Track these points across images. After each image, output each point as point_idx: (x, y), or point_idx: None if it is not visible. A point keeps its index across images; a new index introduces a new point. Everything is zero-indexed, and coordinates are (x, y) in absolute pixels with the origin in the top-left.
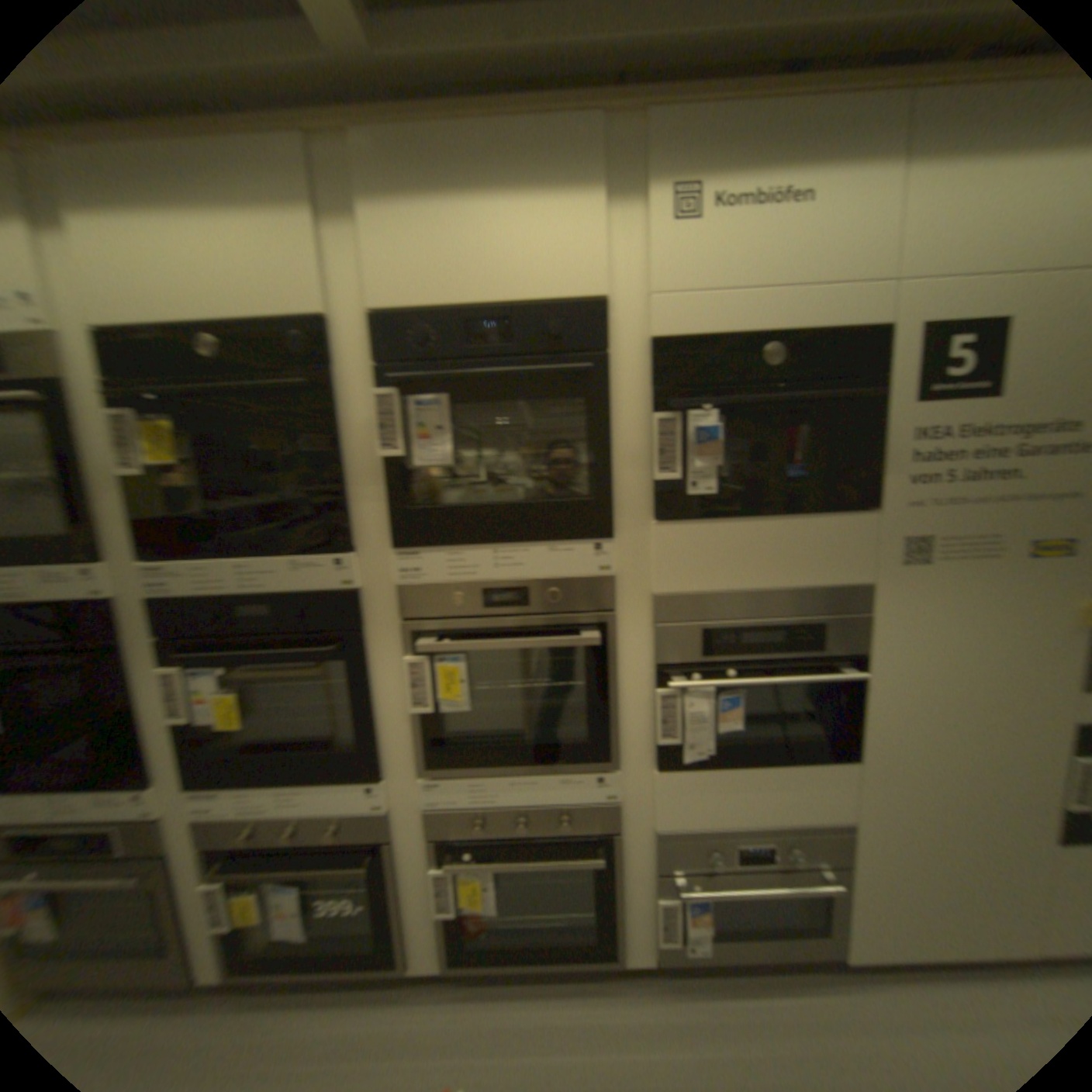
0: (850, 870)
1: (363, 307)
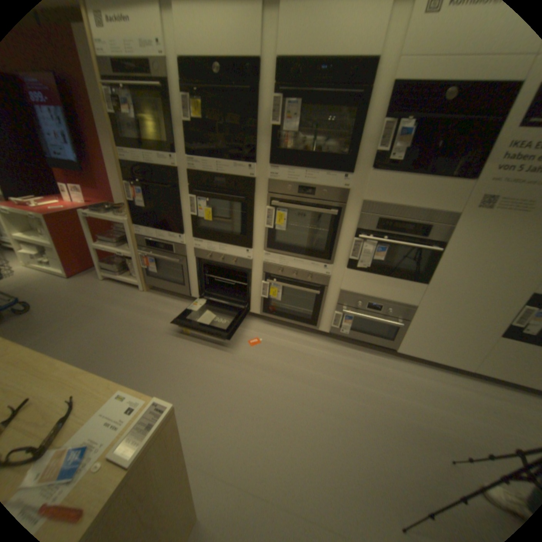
0: (410, 322)
1: (275, 56)
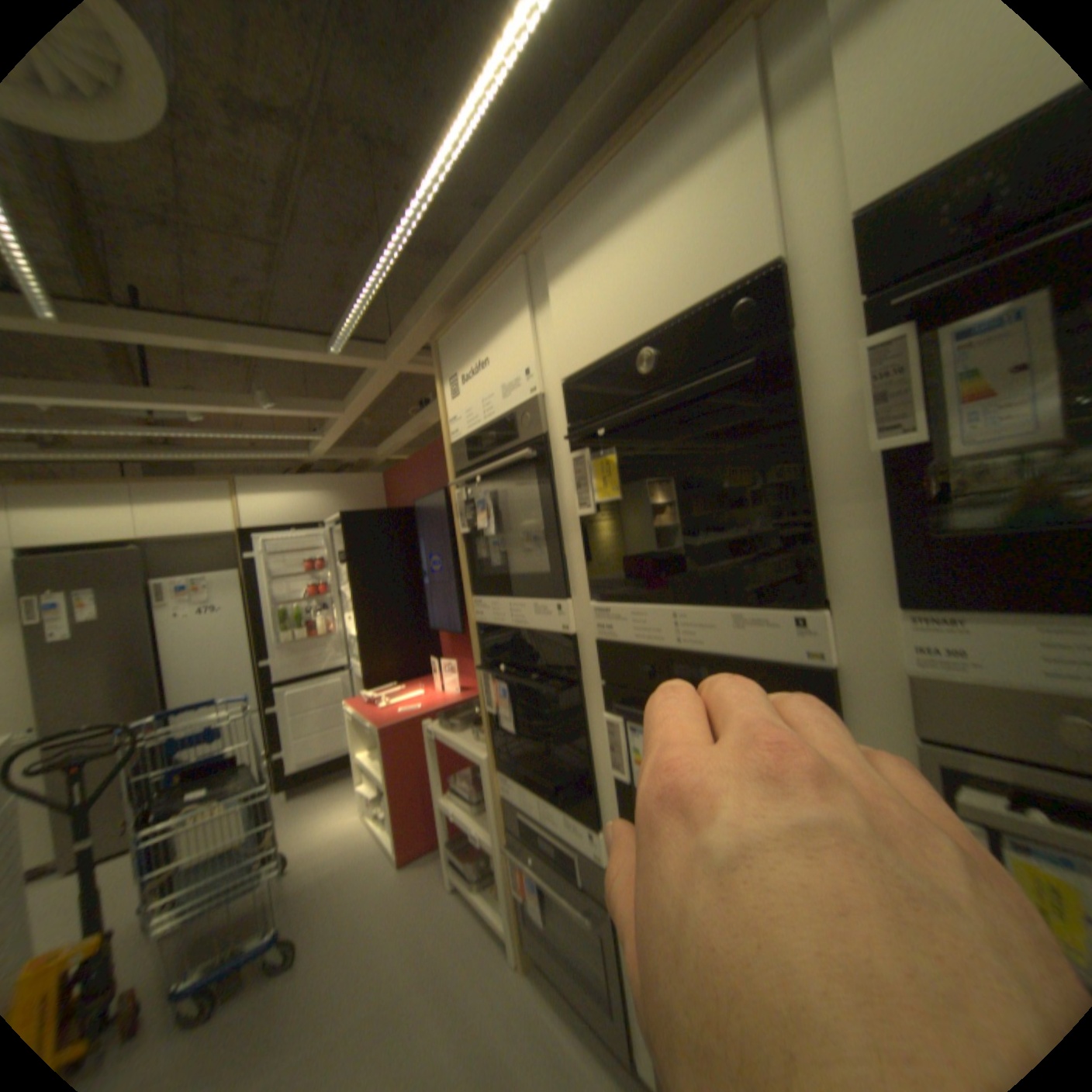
0: None
1: (853, 208)
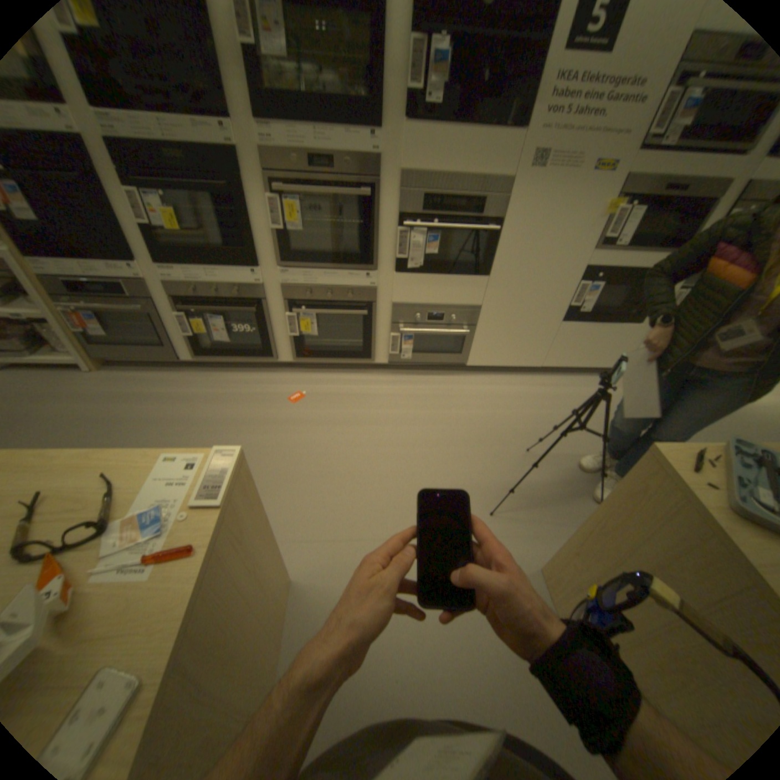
0: (474, 328)
1: None
